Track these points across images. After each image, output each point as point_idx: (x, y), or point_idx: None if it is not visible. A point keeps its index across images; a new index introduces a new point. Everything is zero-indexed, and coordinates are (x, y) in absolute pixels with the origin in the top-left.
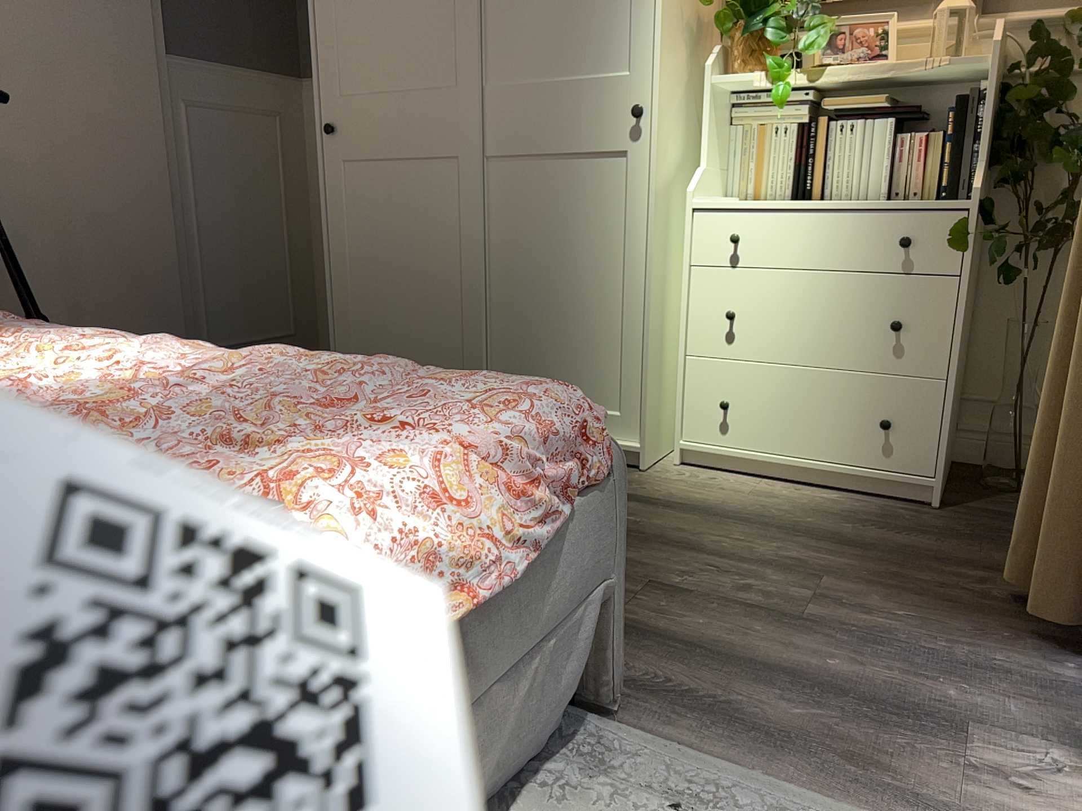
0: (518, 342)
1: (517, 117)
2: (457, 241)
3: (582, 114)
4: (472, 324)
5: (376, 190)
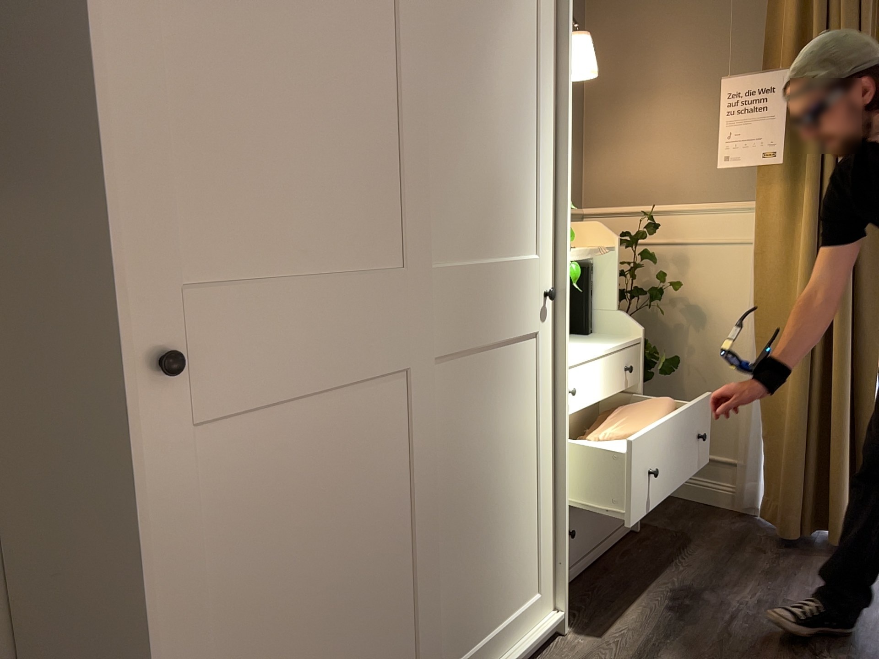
0: (460, 586)
1: (459, 303)
2: (409, 489)
3: (512, 296)
4: (430, 598)
5: (273, 458)
